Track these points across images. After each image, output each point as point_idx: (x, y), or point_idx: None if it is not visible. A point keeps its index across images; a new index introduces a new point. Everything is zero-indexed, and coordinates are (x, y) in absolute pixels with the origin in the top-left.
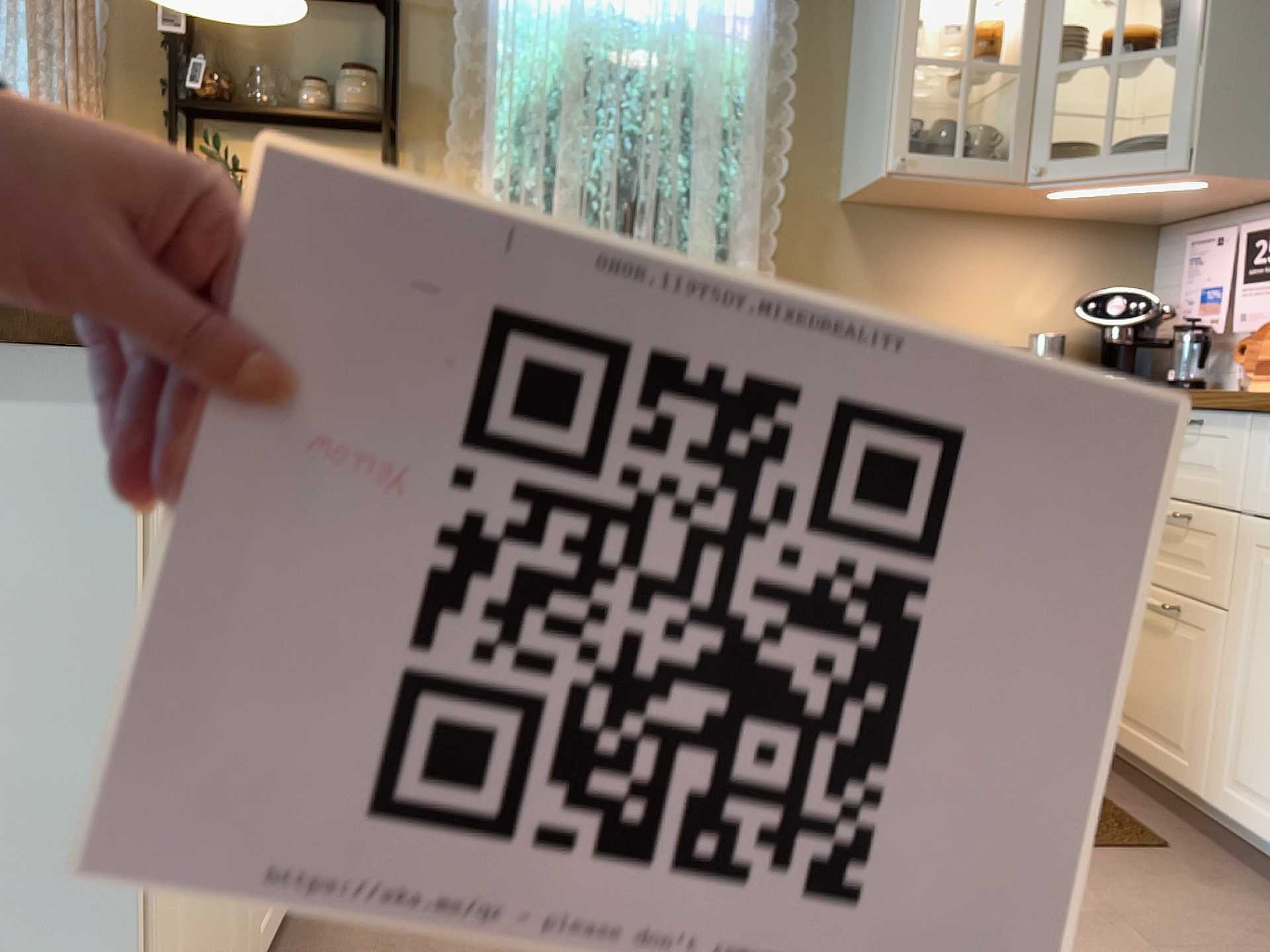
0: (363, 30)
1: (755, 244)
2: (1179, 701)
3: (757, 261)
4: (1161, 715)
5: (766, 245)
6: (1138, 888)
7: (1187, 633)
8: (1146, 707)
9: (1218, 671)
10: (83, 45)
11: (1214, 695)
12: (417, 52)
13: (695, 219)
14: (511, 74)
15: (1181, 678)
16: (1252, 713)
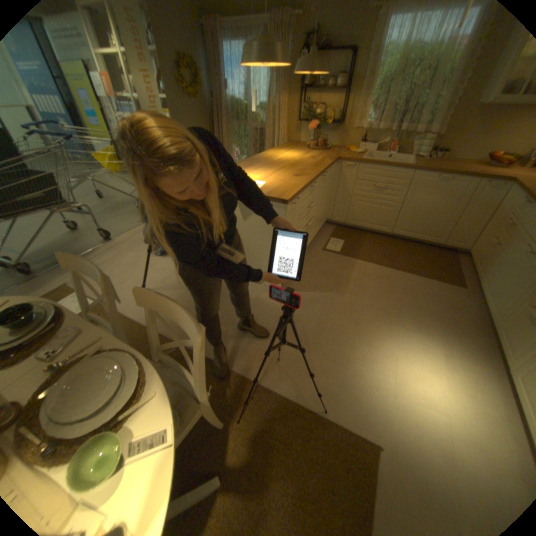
0: (345, 57)
1: (442, 118)
2: (488, 262)
3: (441, 124)
4: (484, 264)
5: (445, 119)
6: (449, 292)
7: (498, 250)
8: (483, 261)
9: (497, 259)
10: (284, 73)
11: (494, 264)
12: (358, 62)
13: (423, 113)
14: (382, 68)
15: (491, 258)
16: (497, 270)
